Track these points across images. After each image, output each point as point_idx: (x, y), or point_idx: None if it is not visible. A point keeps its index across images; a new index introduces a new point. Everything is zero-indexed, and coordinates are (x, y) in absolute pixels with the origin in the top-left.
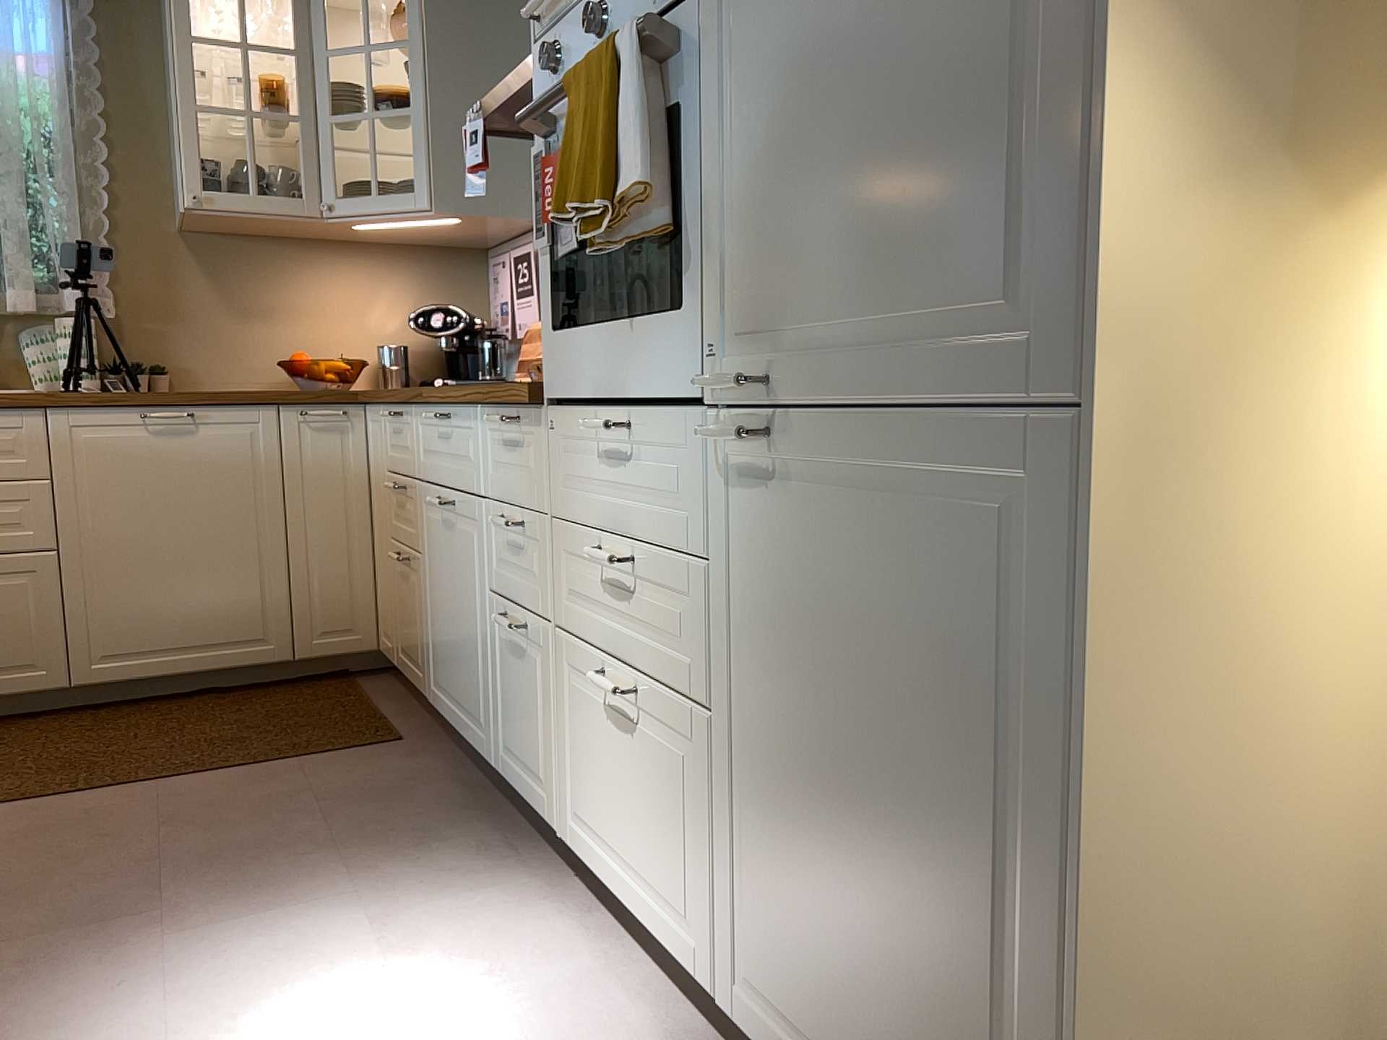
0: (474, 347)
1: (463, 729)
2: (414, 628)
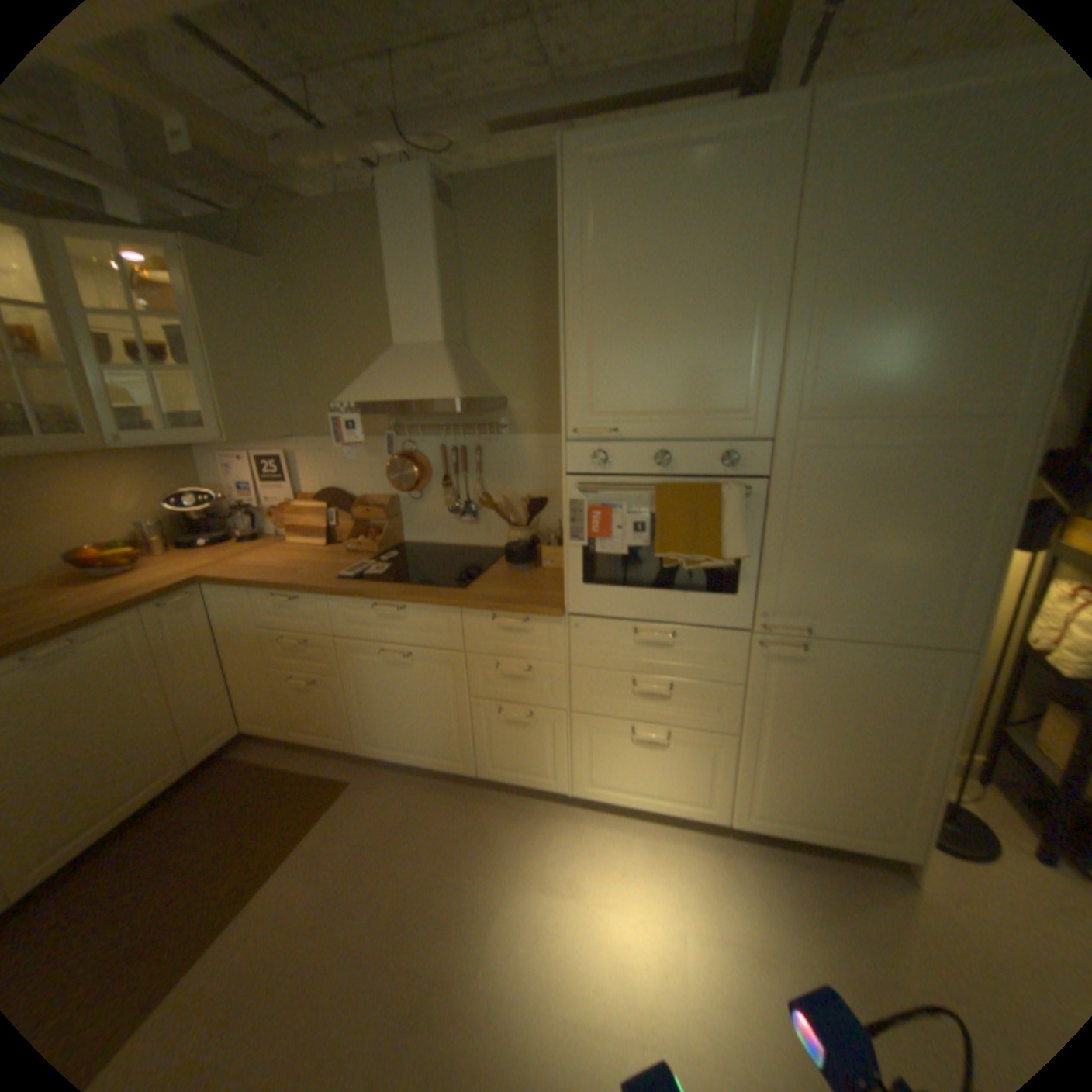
0: (209, 513)
1: (423, 764)
2: (326, 719)
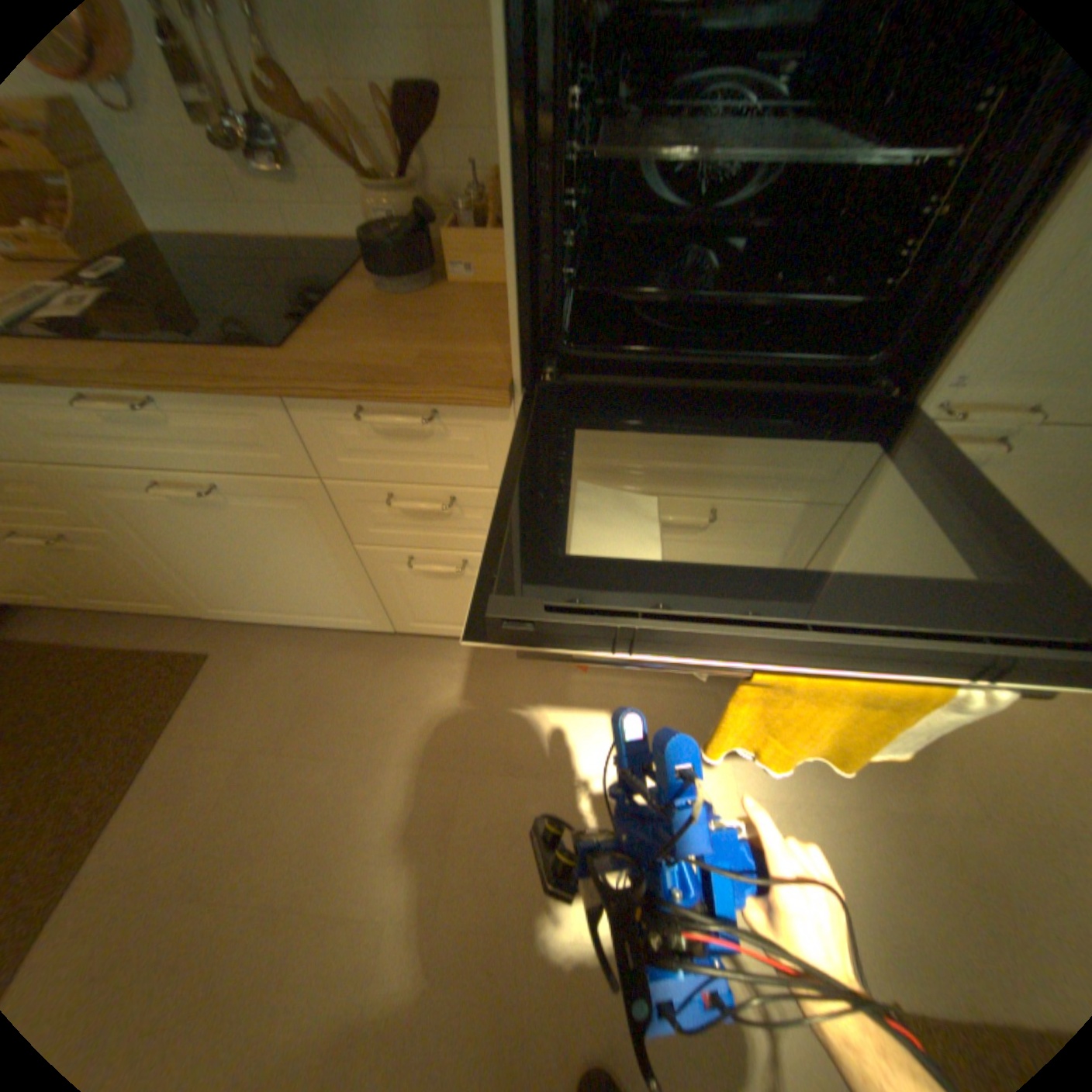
0: None
1: (310, 622)
2: (121, 582)
